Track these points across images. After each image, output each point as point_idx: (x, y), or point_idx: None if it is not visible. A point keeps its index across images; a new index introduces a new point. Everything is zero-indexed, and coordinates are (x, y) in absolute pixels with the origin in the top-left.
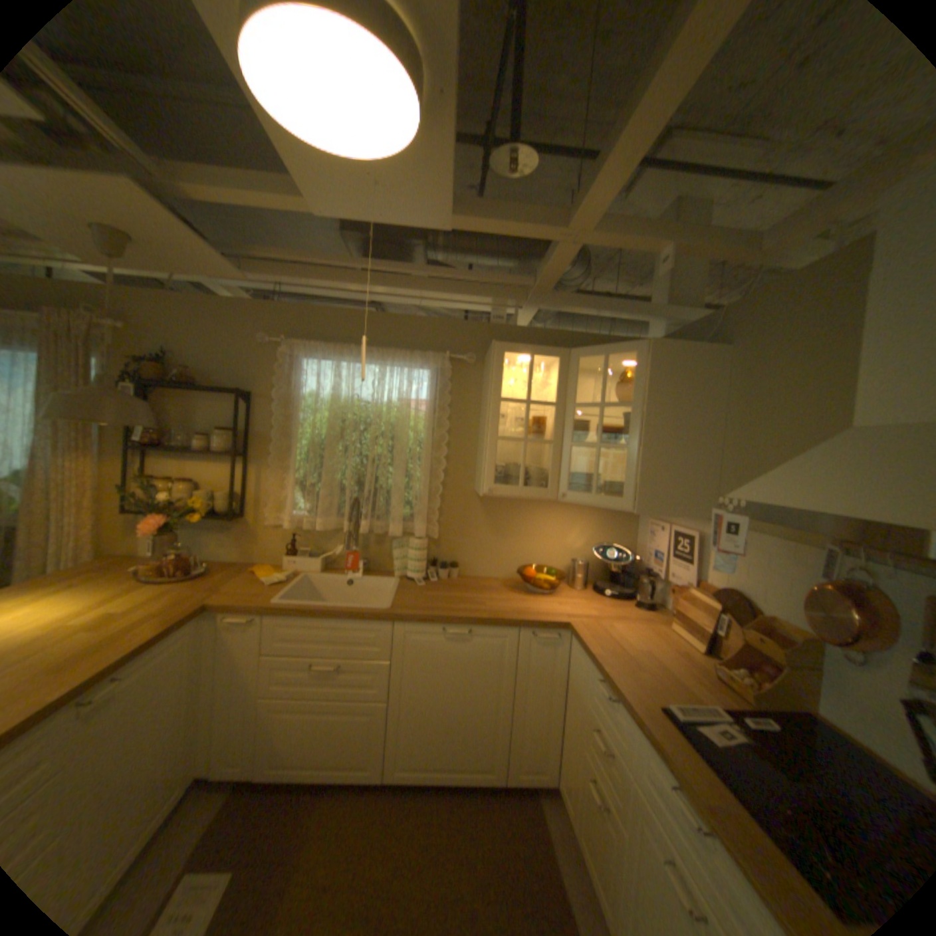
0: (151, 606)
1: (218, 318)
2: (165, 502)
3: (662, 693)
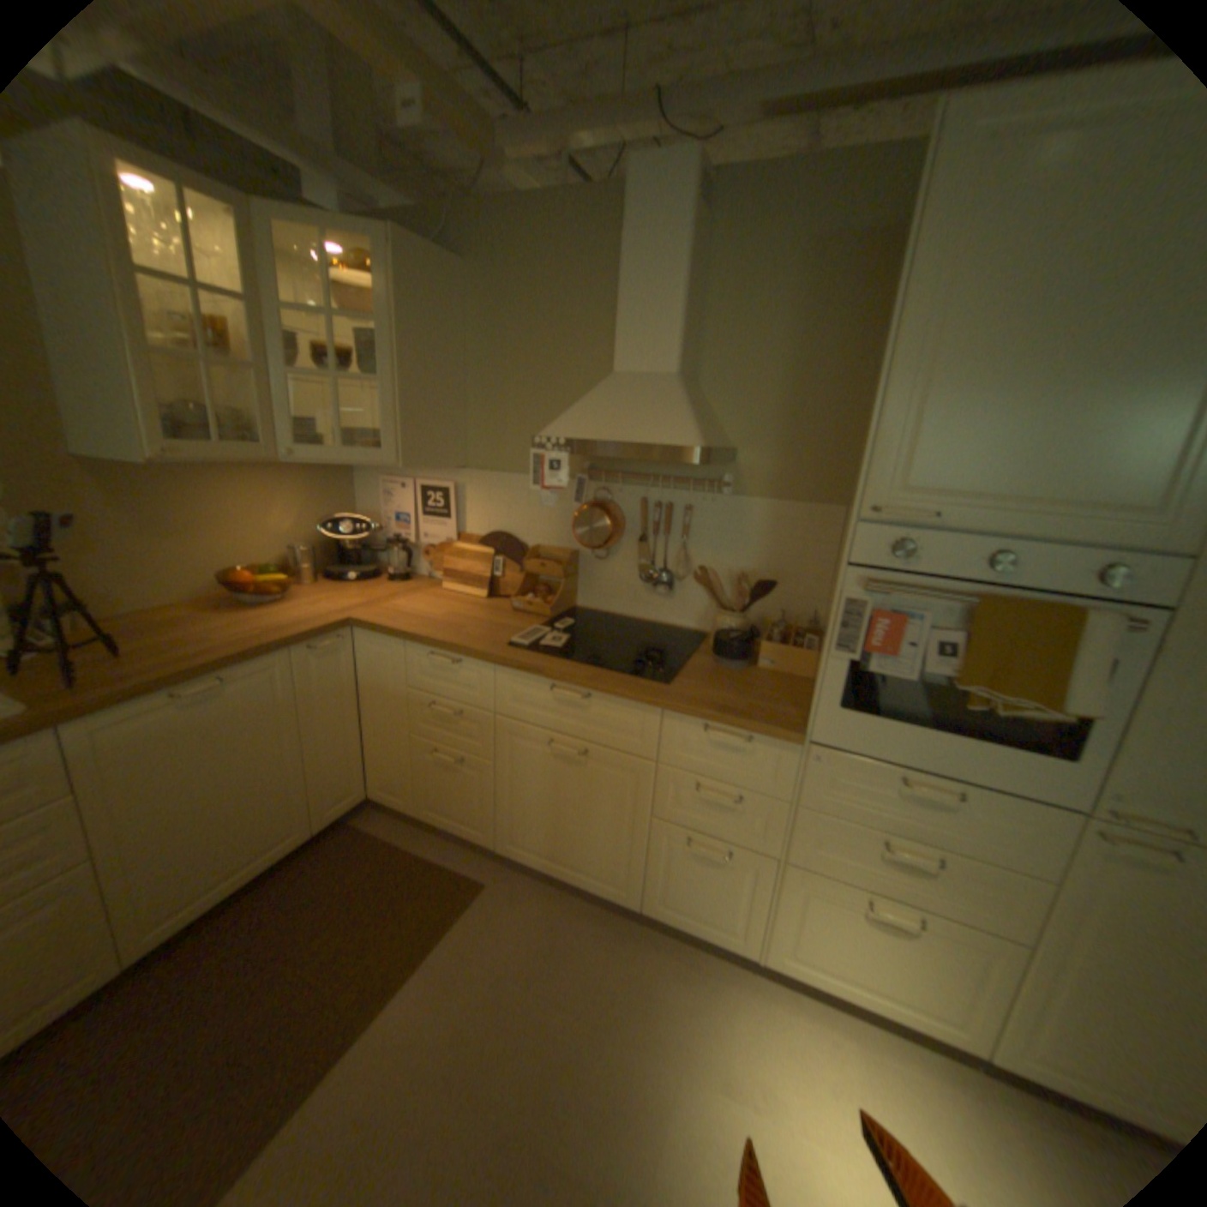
0: None
1: None
2: None
3: (492, 634)
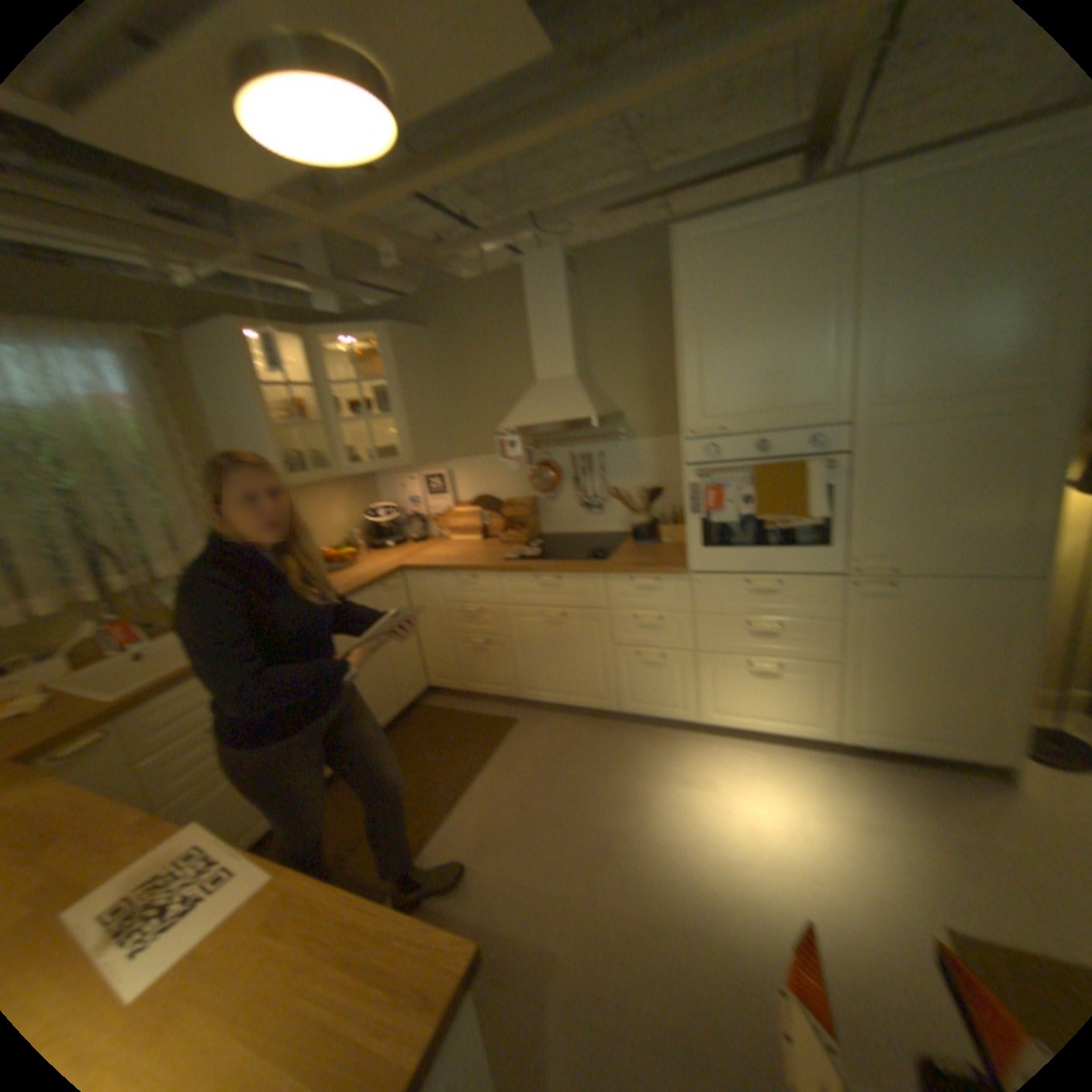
0: None
1: None
2: None
3: (494, 559)
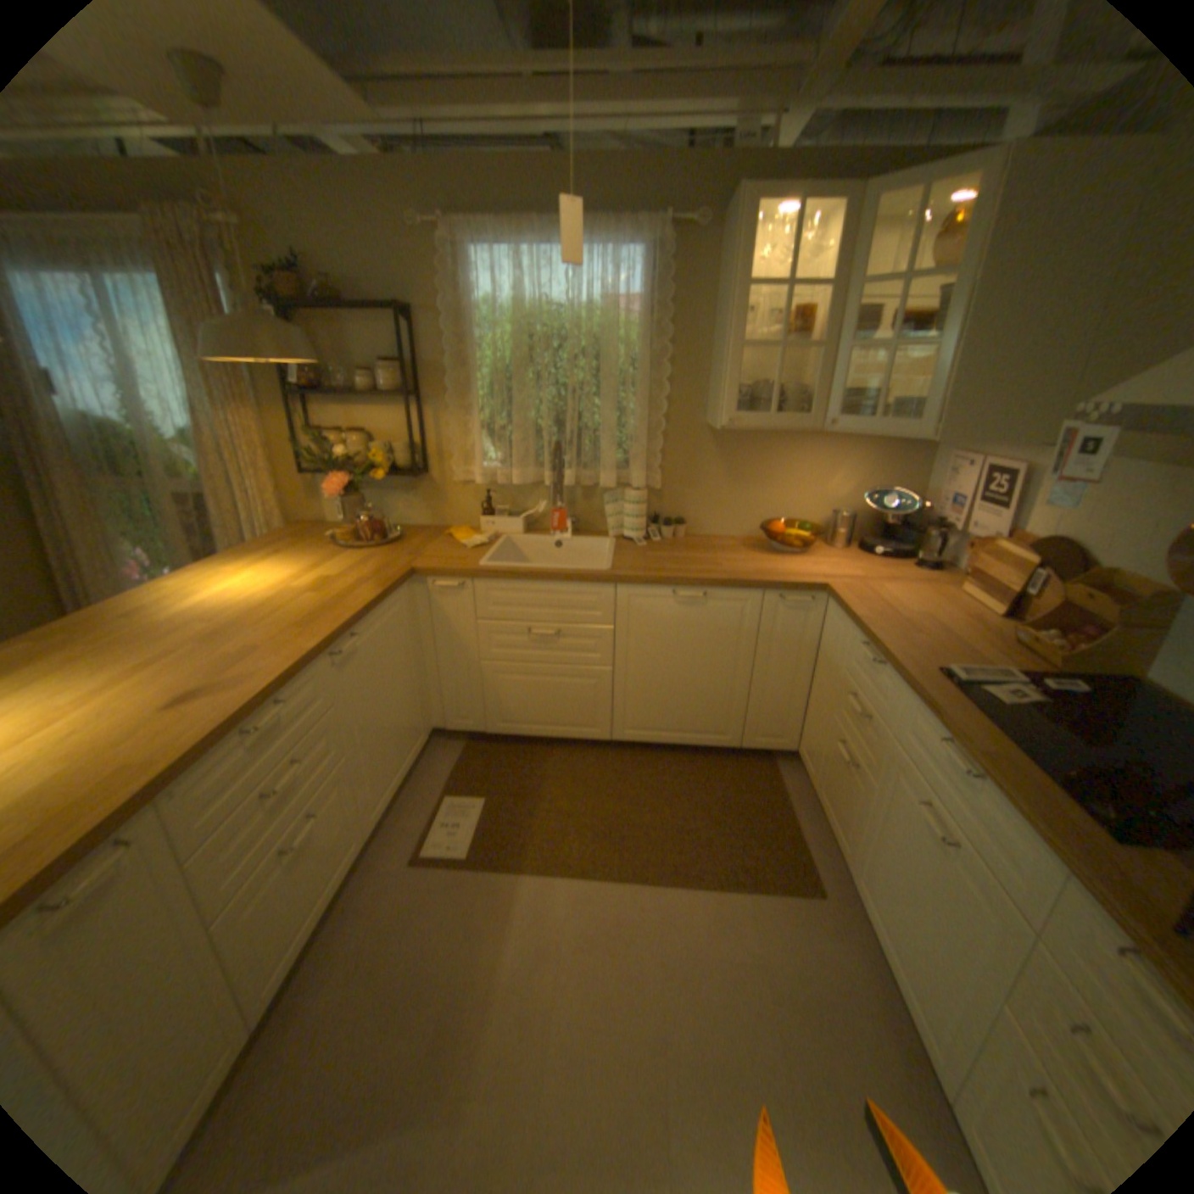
0: (361, 570)
1: (348, 194)
2: (343, 458)
3: (942, 653)
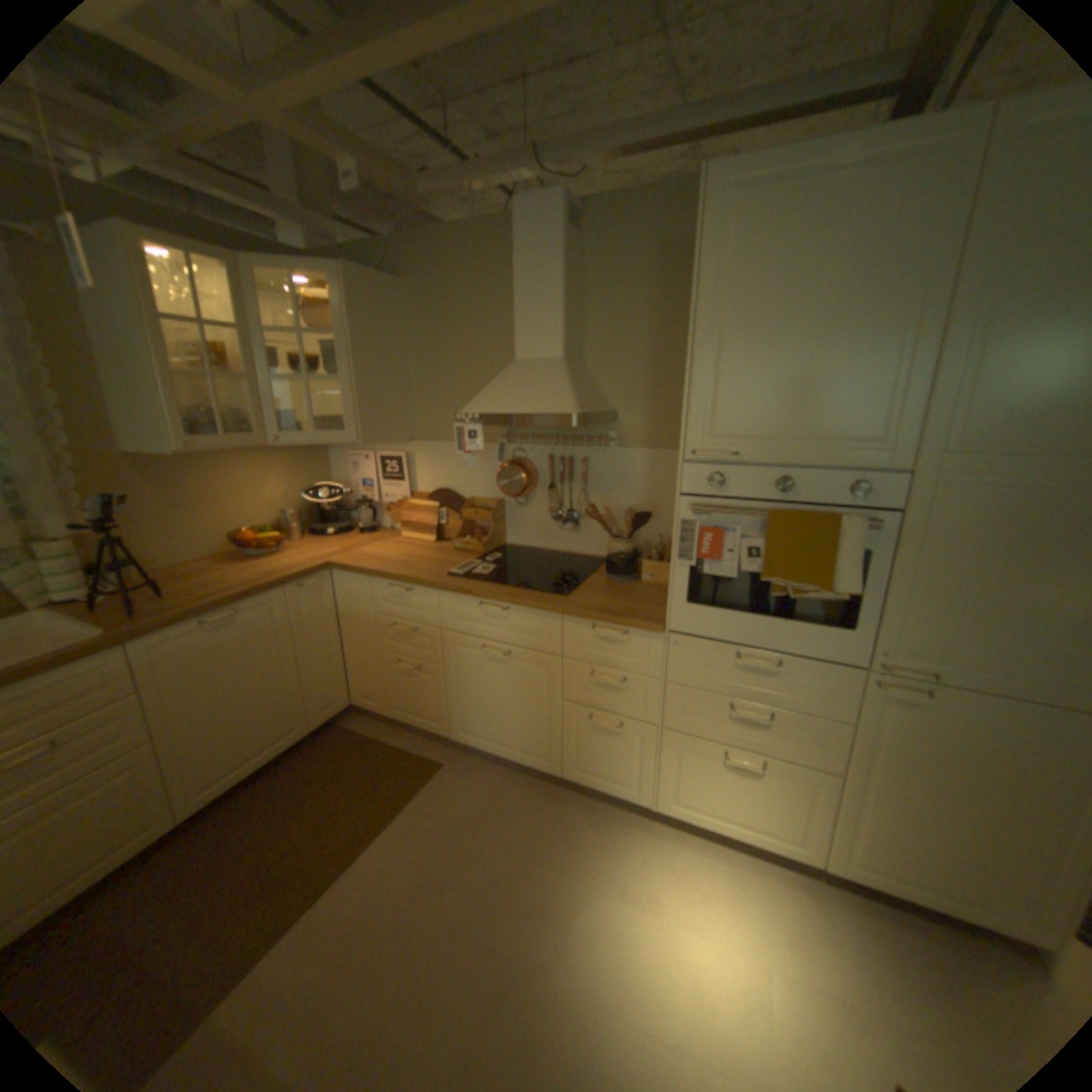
0: None
1: None
2: None
3: (435, 569)
